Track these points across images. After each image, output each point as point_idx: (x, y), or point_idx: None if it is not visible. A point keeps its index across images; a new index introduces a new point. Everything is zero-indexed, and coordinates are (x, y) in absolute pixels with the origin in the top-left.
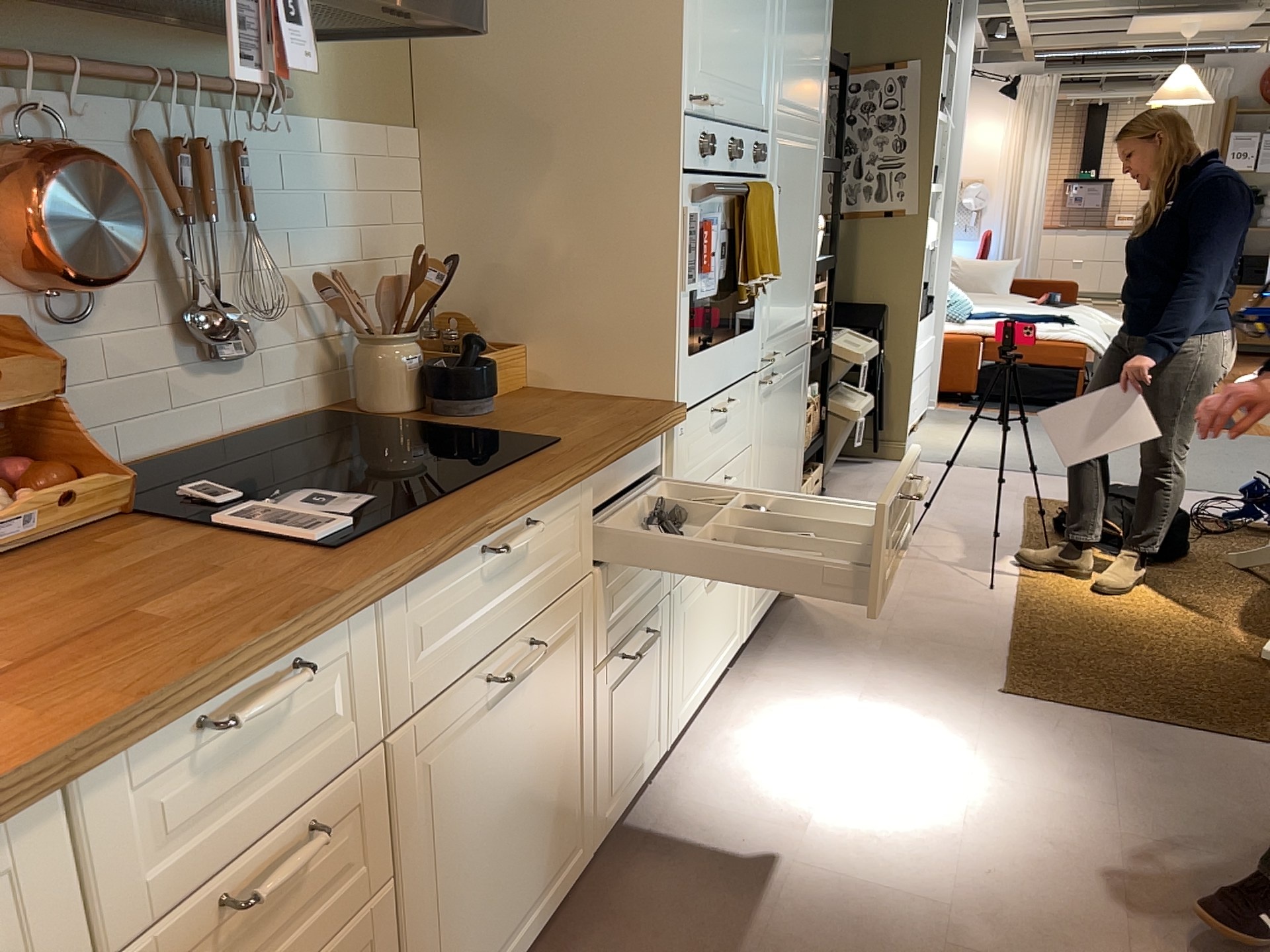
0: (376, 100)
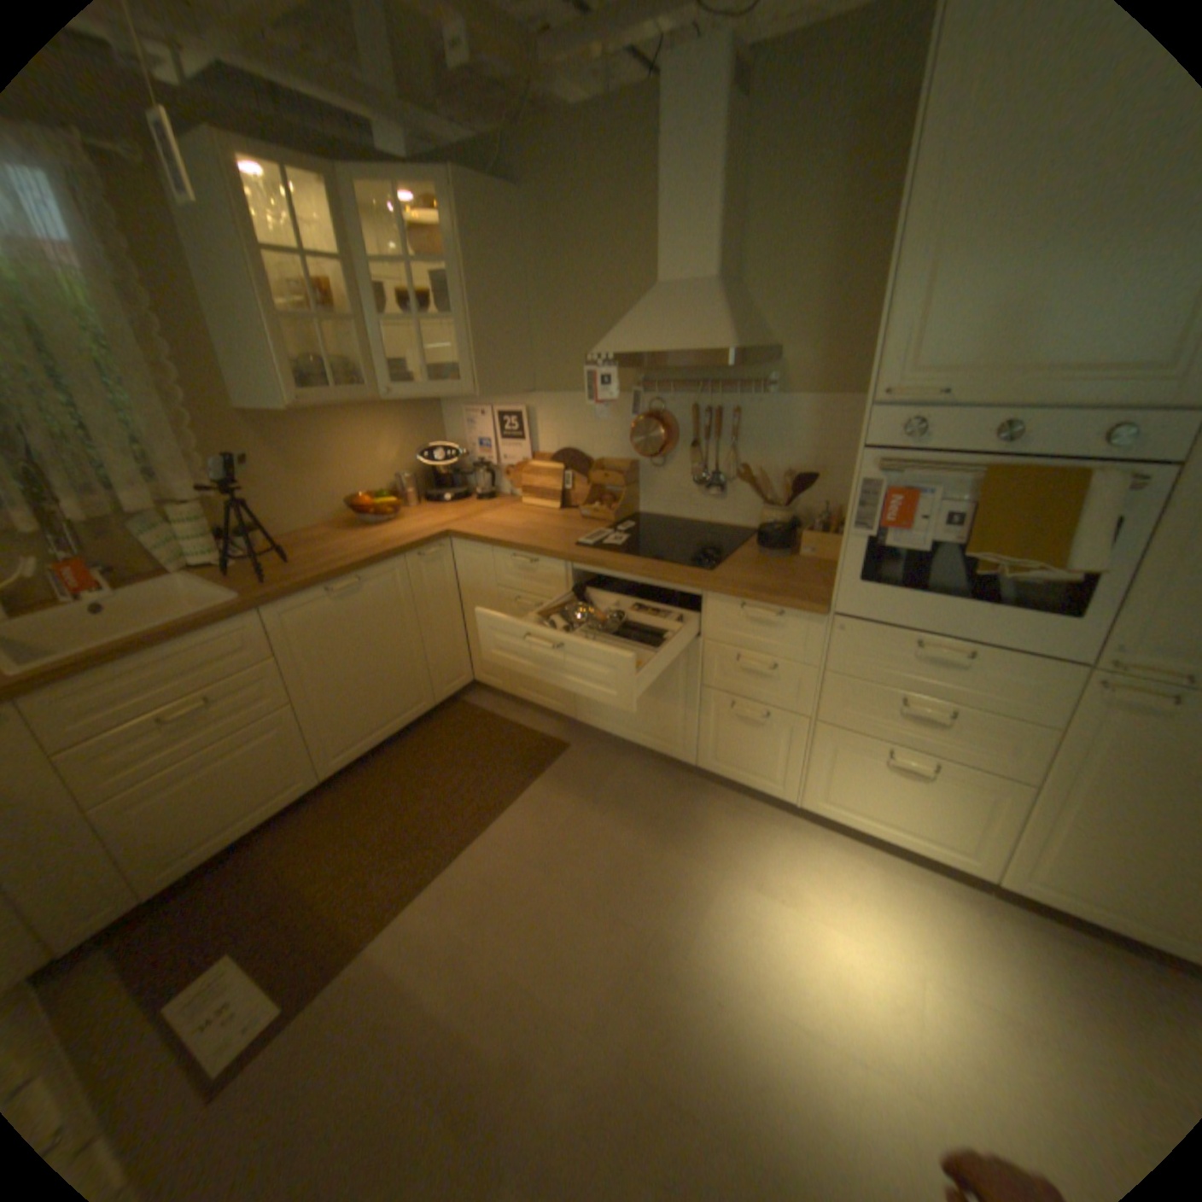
0: (852, 378)
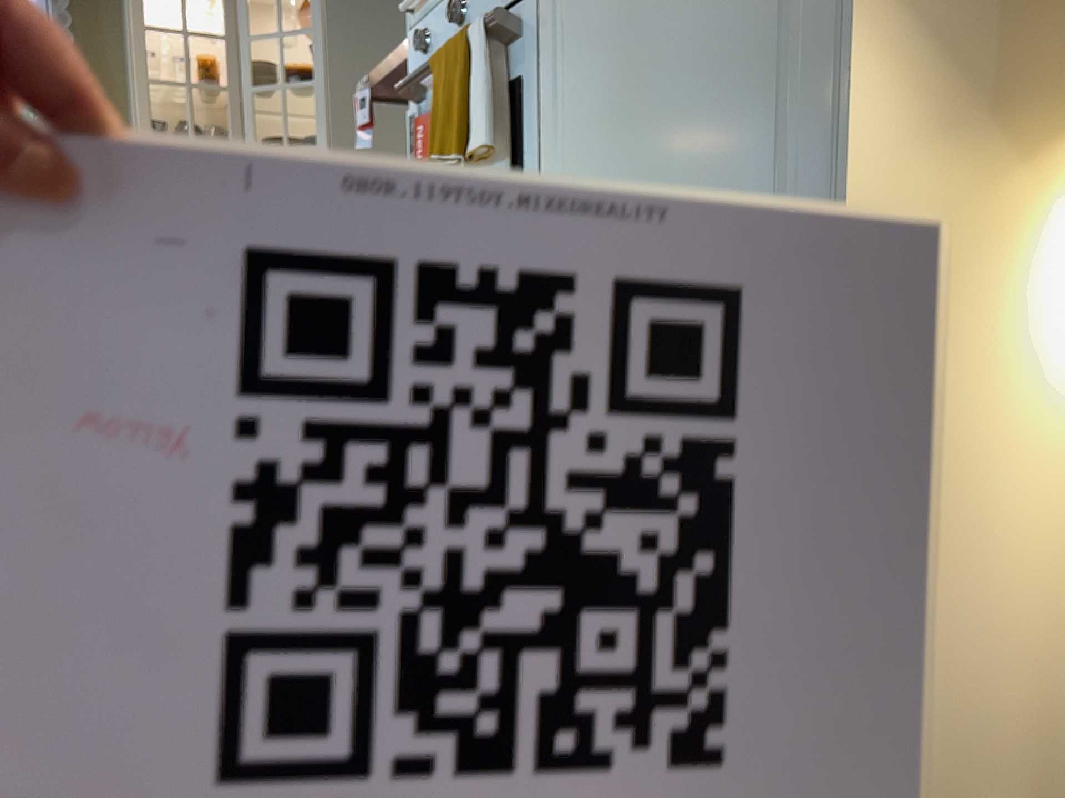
0: None
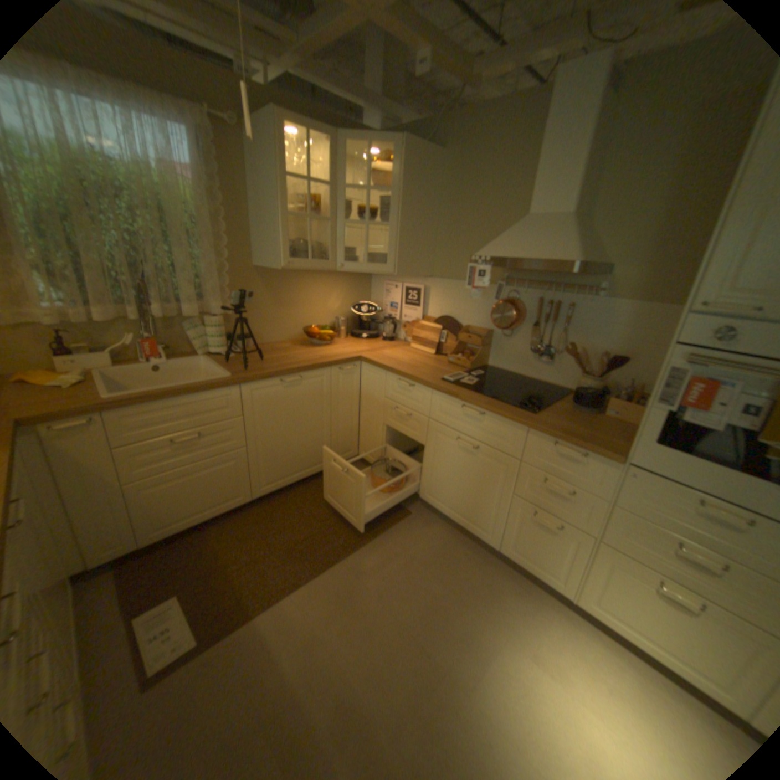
0: (668, 292)
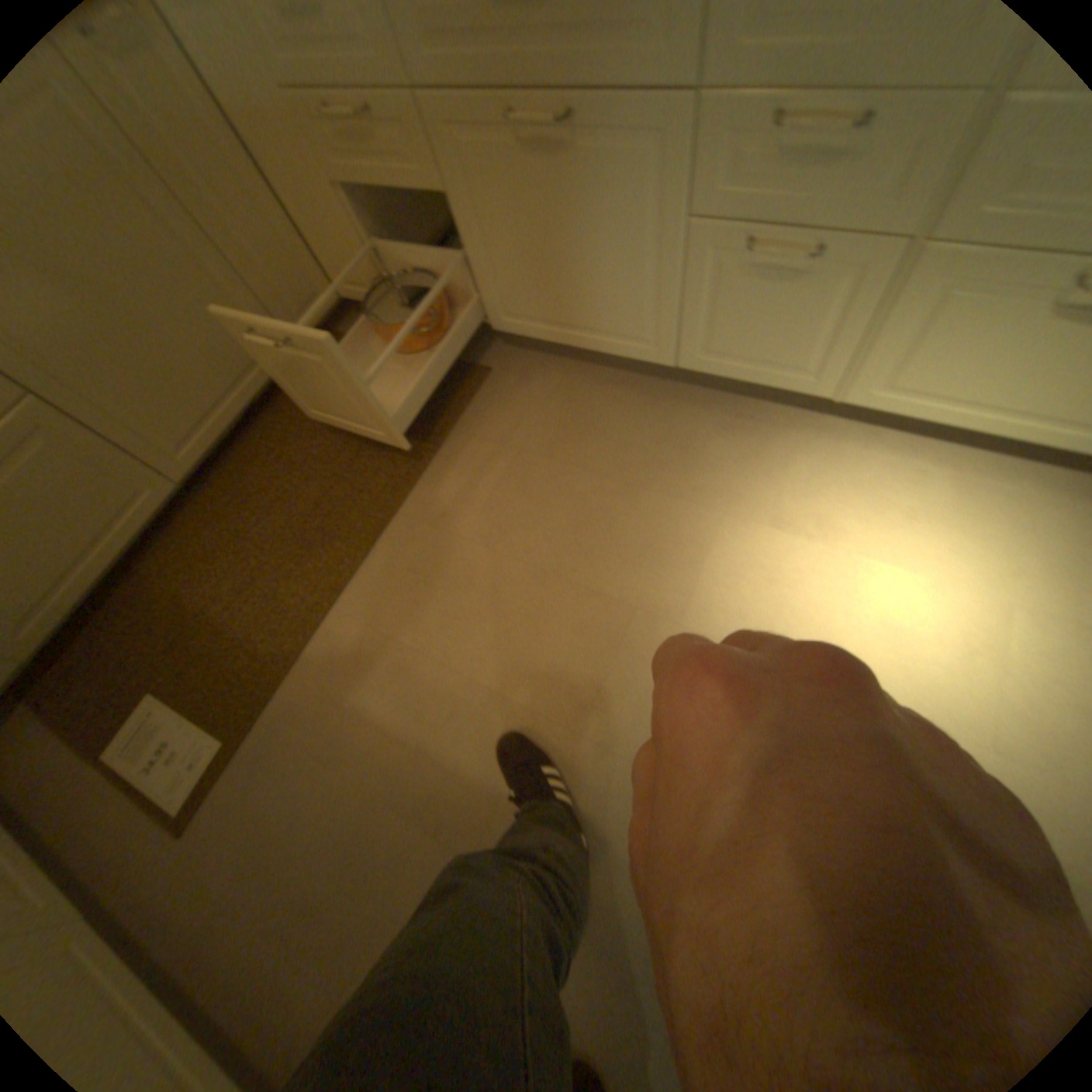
0: None
